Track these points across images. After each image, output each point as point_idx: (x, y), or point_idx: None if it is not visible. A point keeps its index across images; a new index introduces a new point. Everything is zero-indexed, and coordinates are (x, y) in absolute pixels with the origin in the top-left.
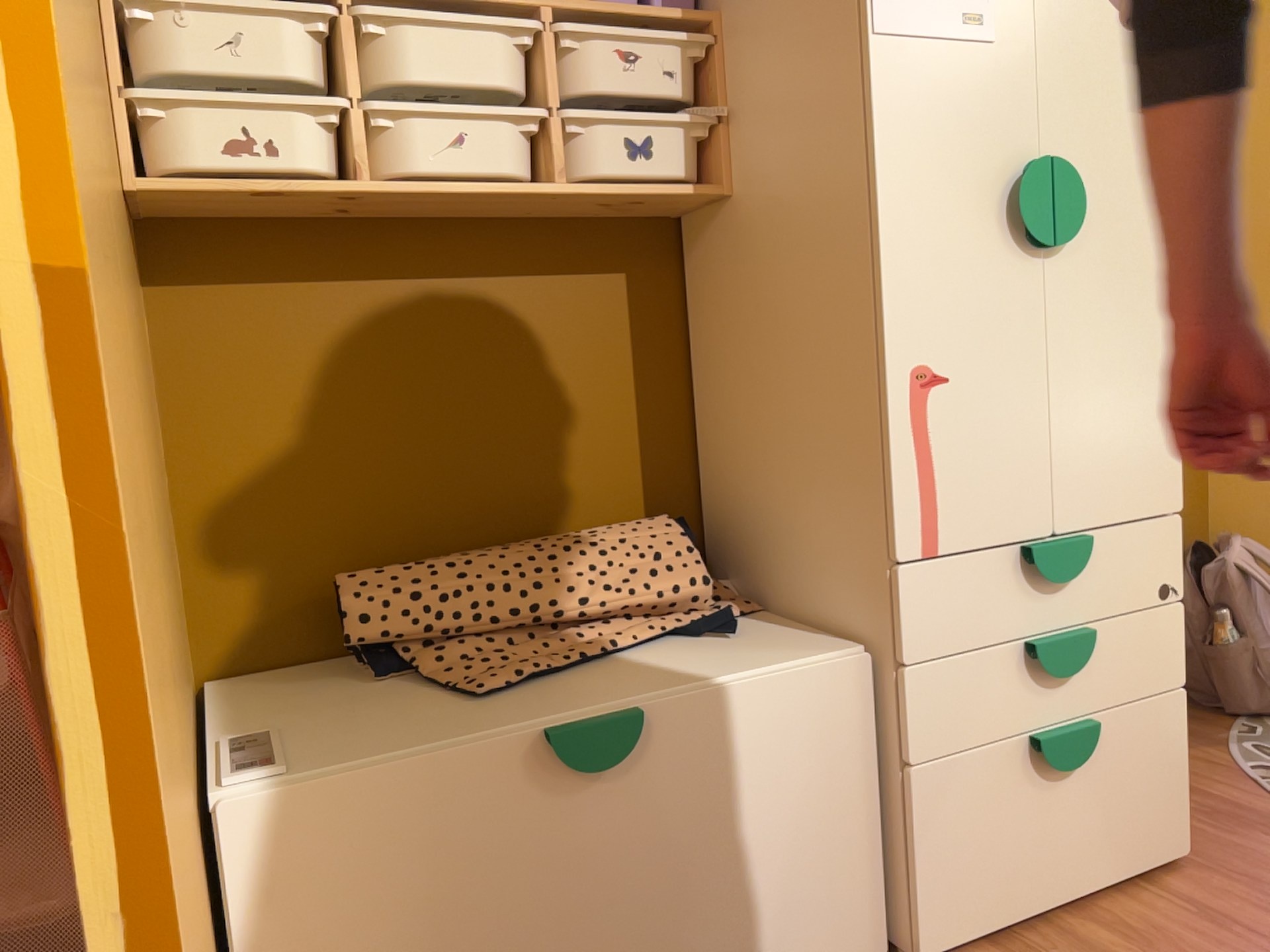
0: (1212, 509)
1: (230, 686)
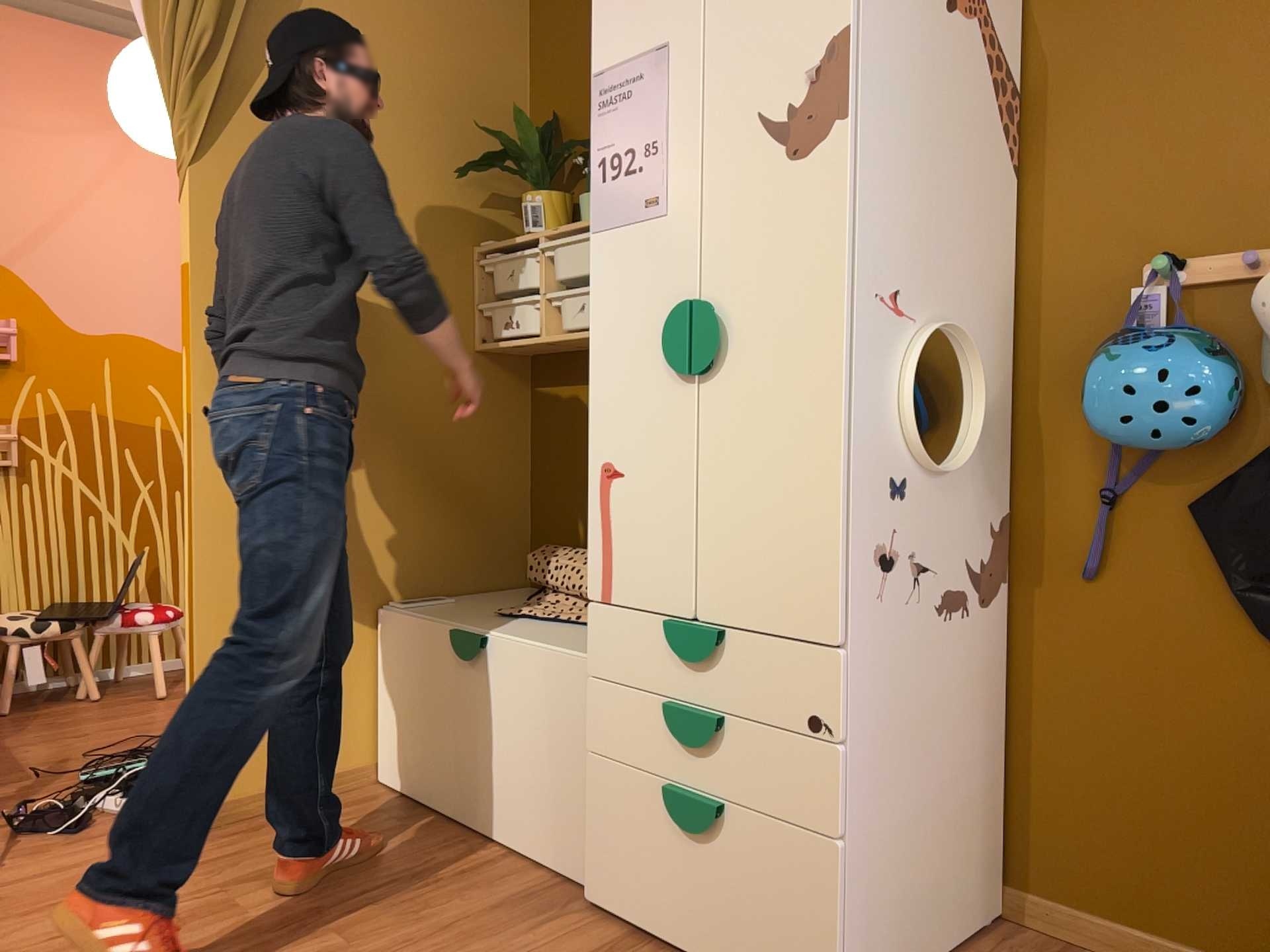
0: None
1: (521, 590)
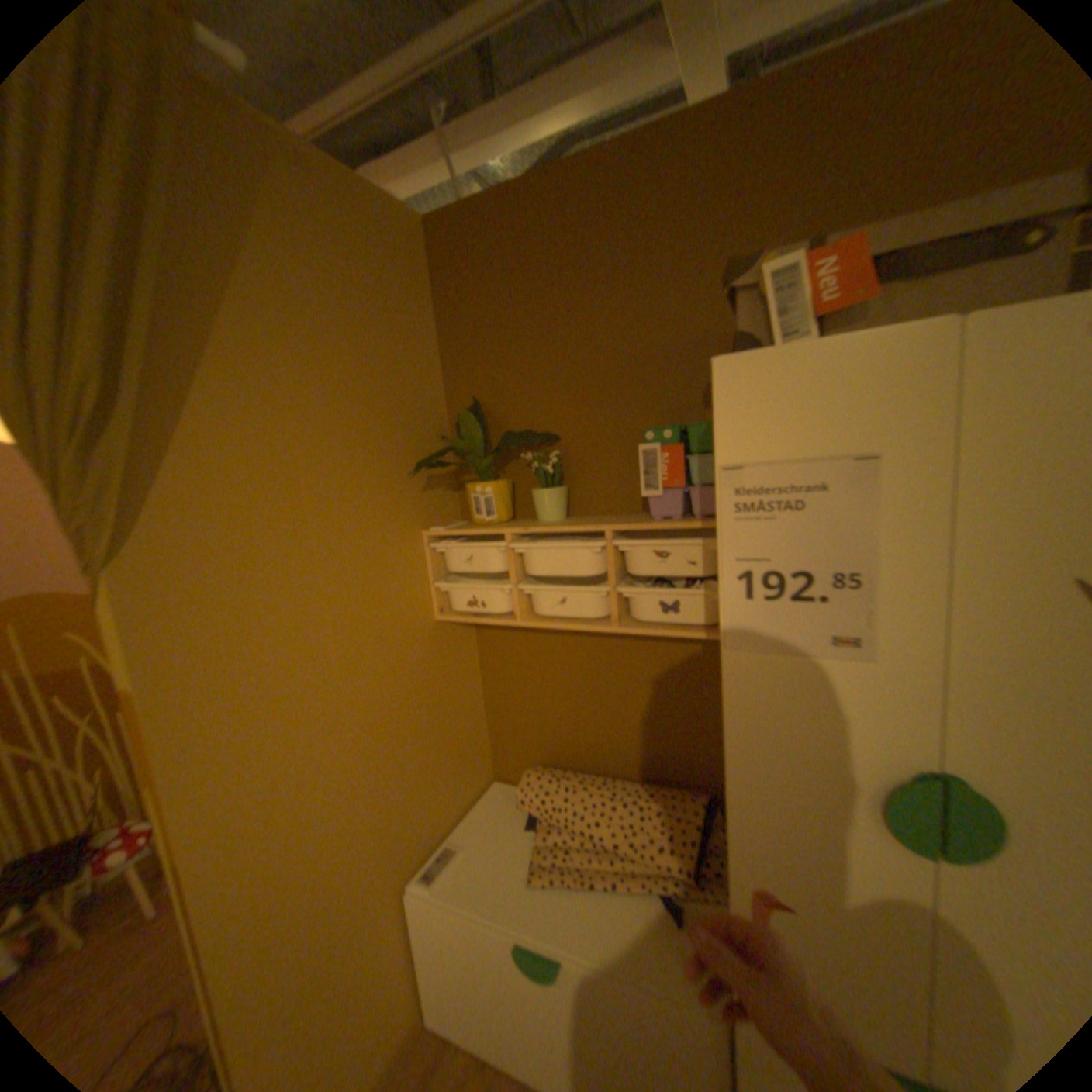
0: None
1: (495, 790)
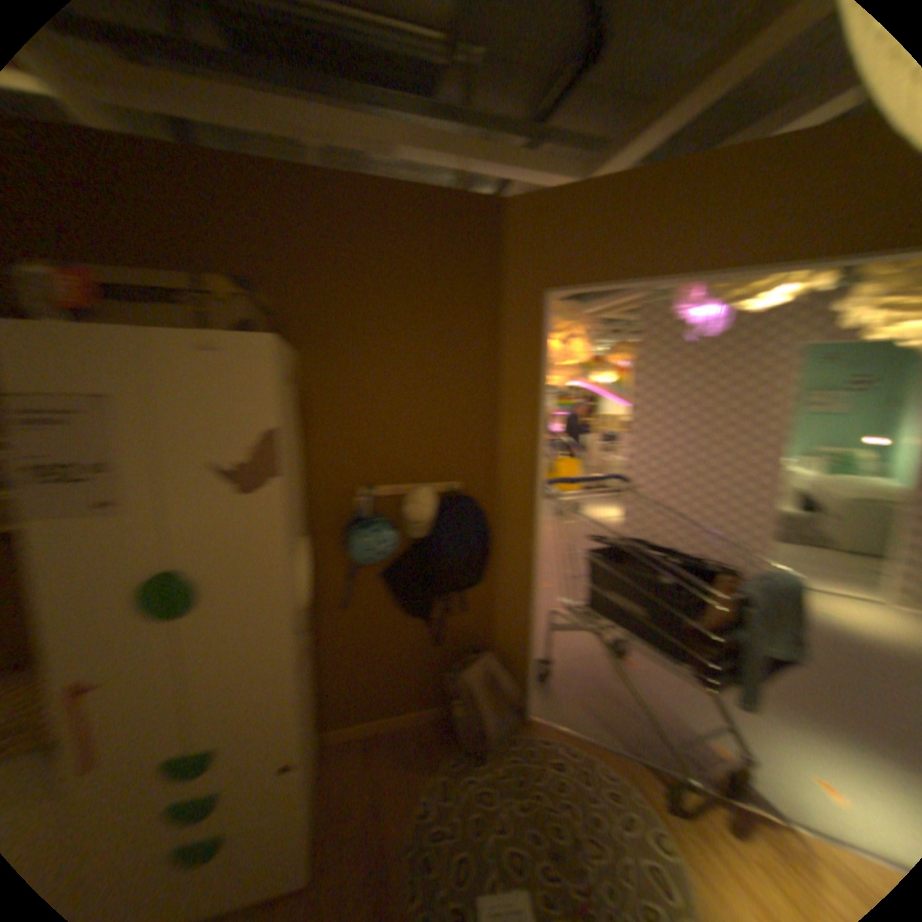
0: (490, 633)
1: None
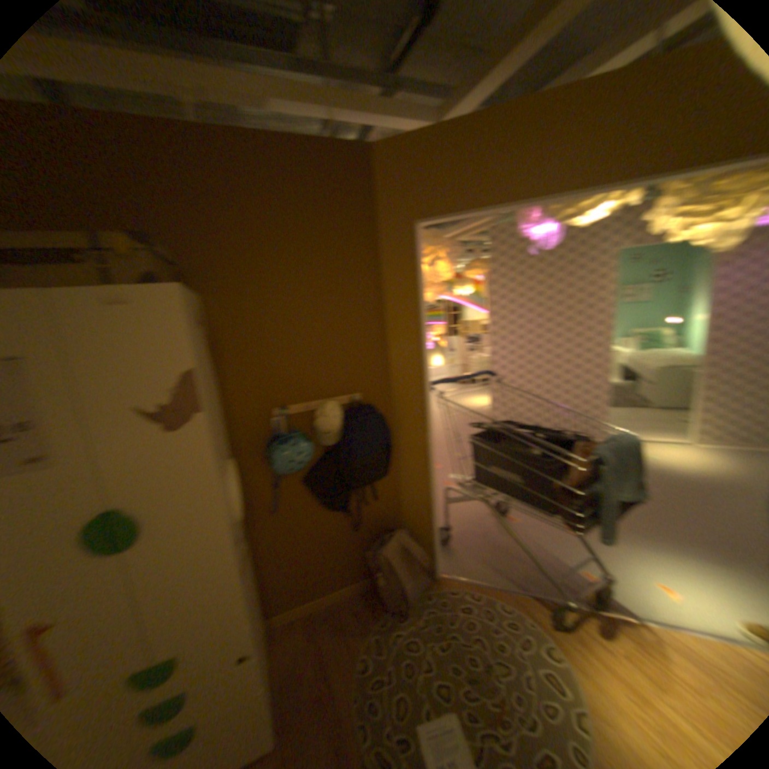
0: (401, 513)
1: None
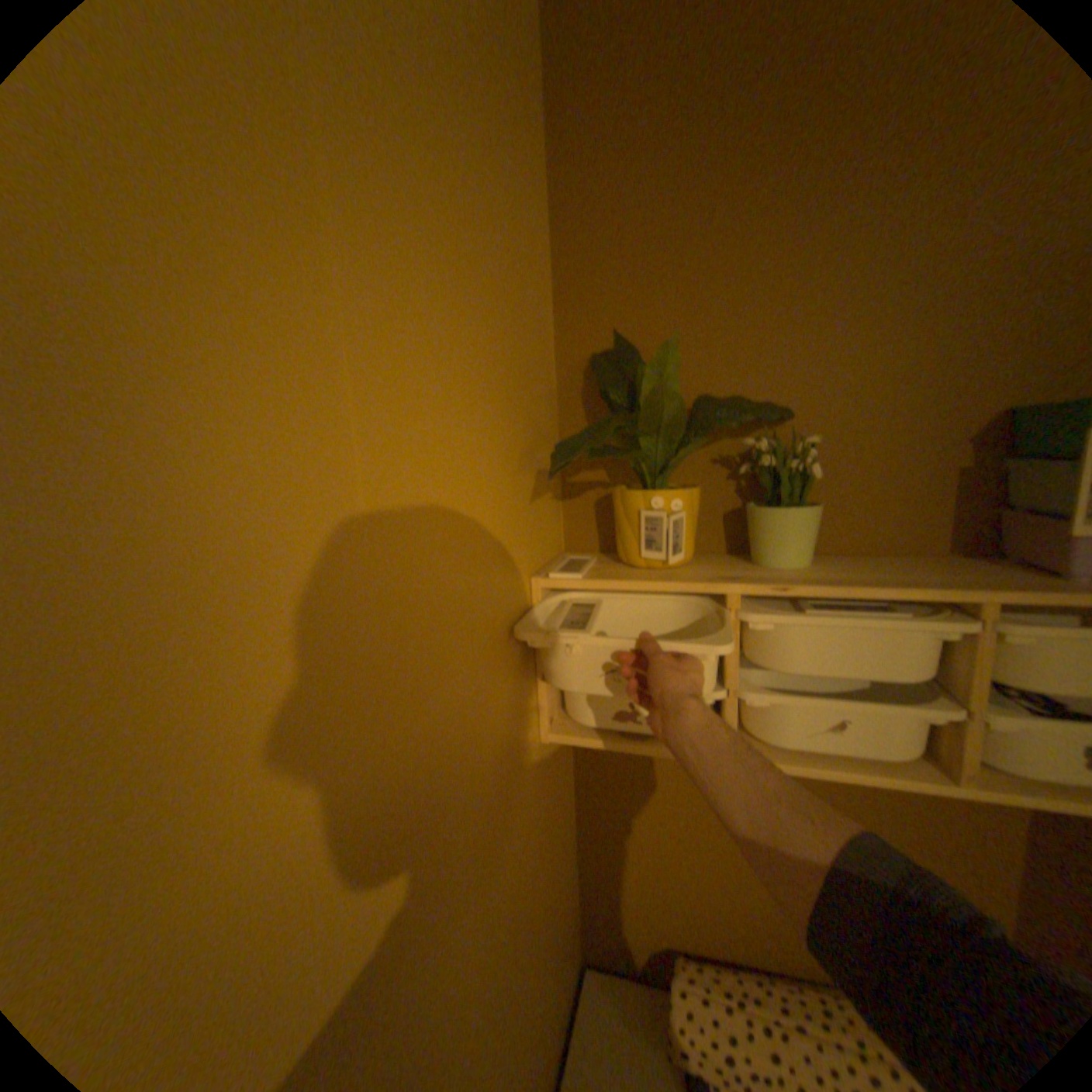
0: None
1: (595, 992)
